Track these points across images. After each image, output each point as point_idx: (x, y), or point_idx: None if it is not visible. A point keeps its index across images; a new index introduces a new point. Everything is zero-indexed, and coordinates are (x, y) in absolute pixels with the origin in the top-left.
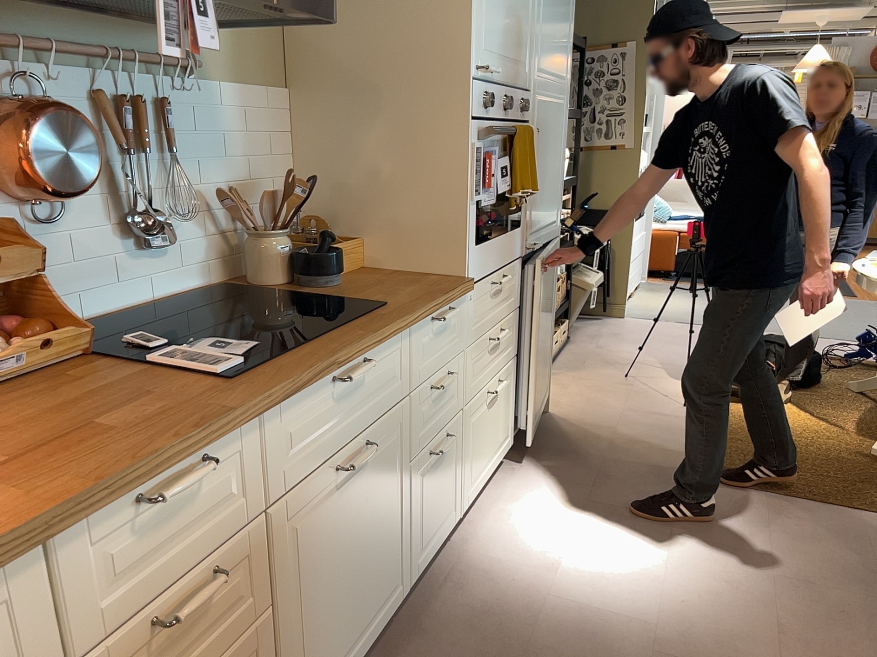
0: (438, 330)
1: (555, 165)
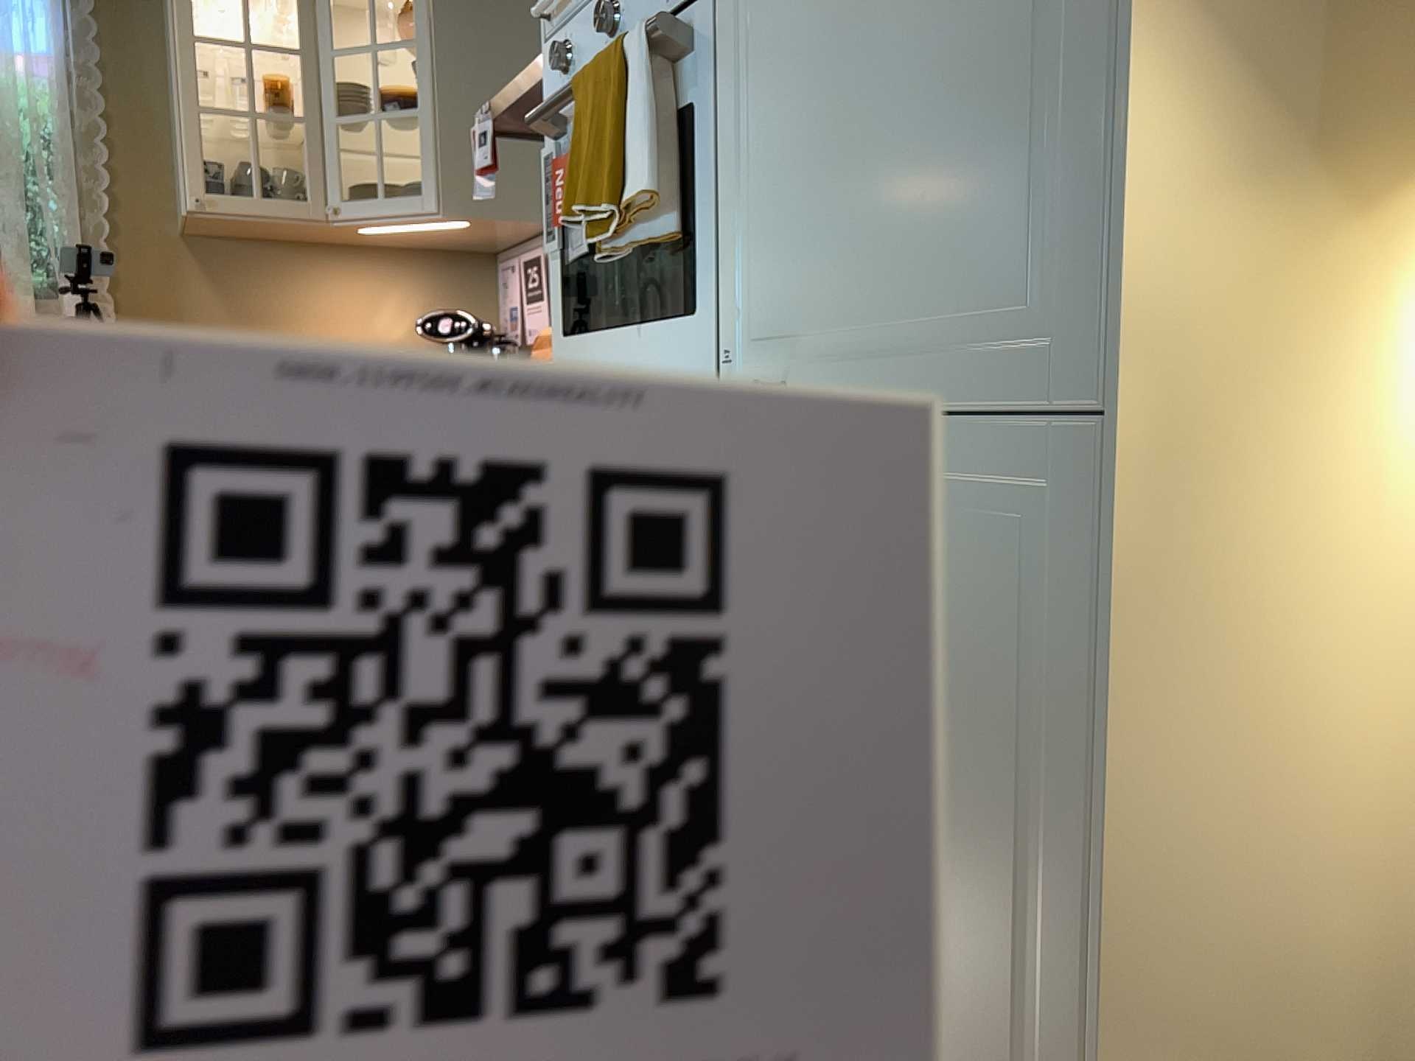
0: None
1: (975, 9)
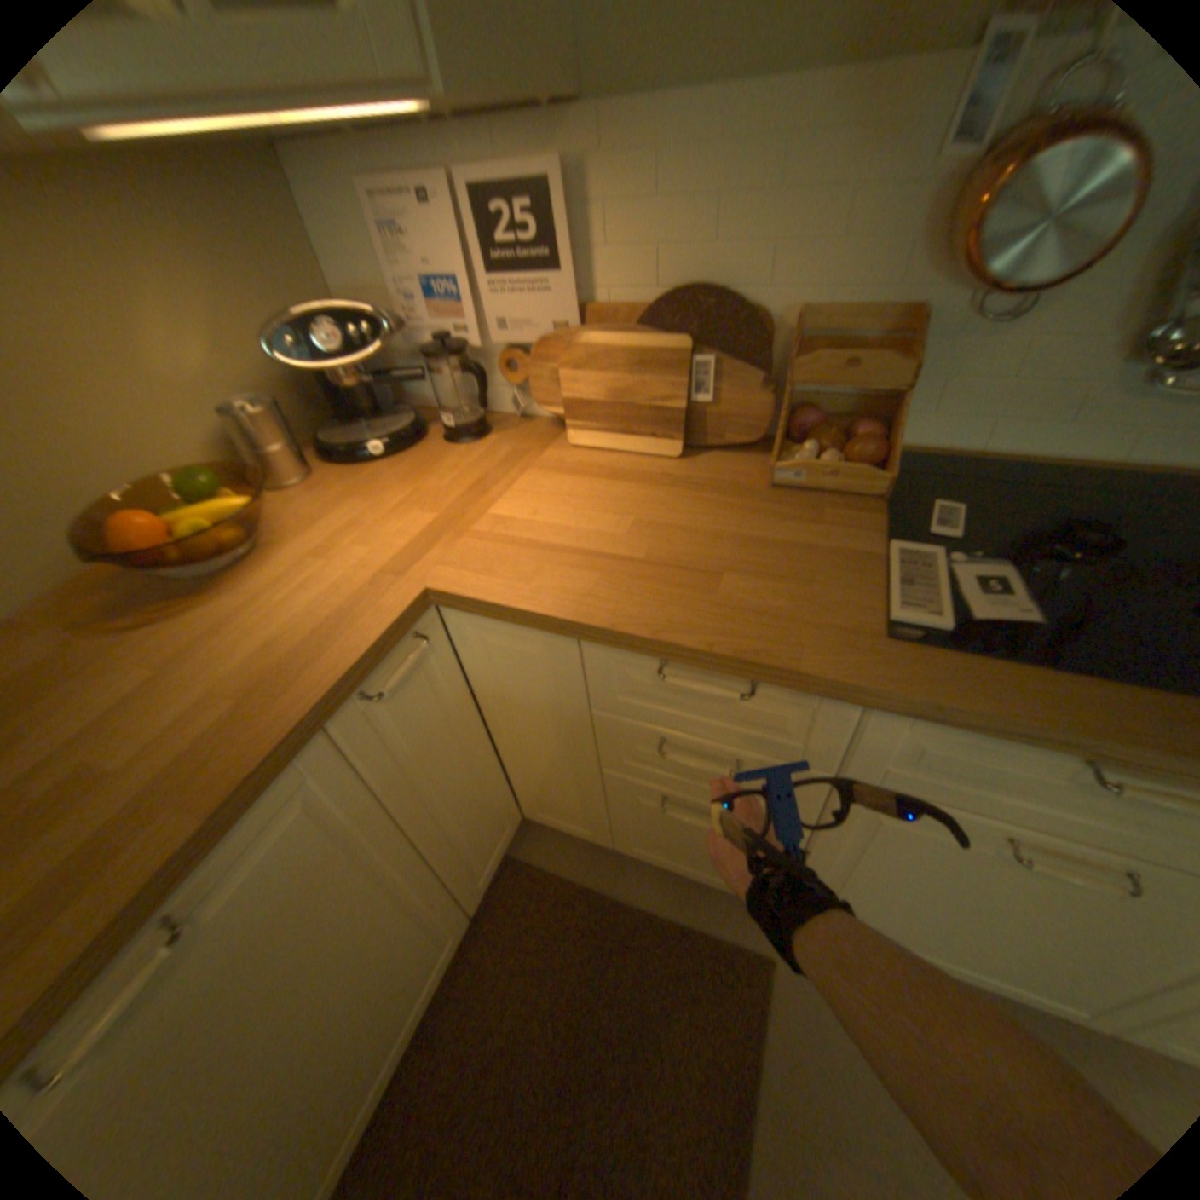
0: None
1: None
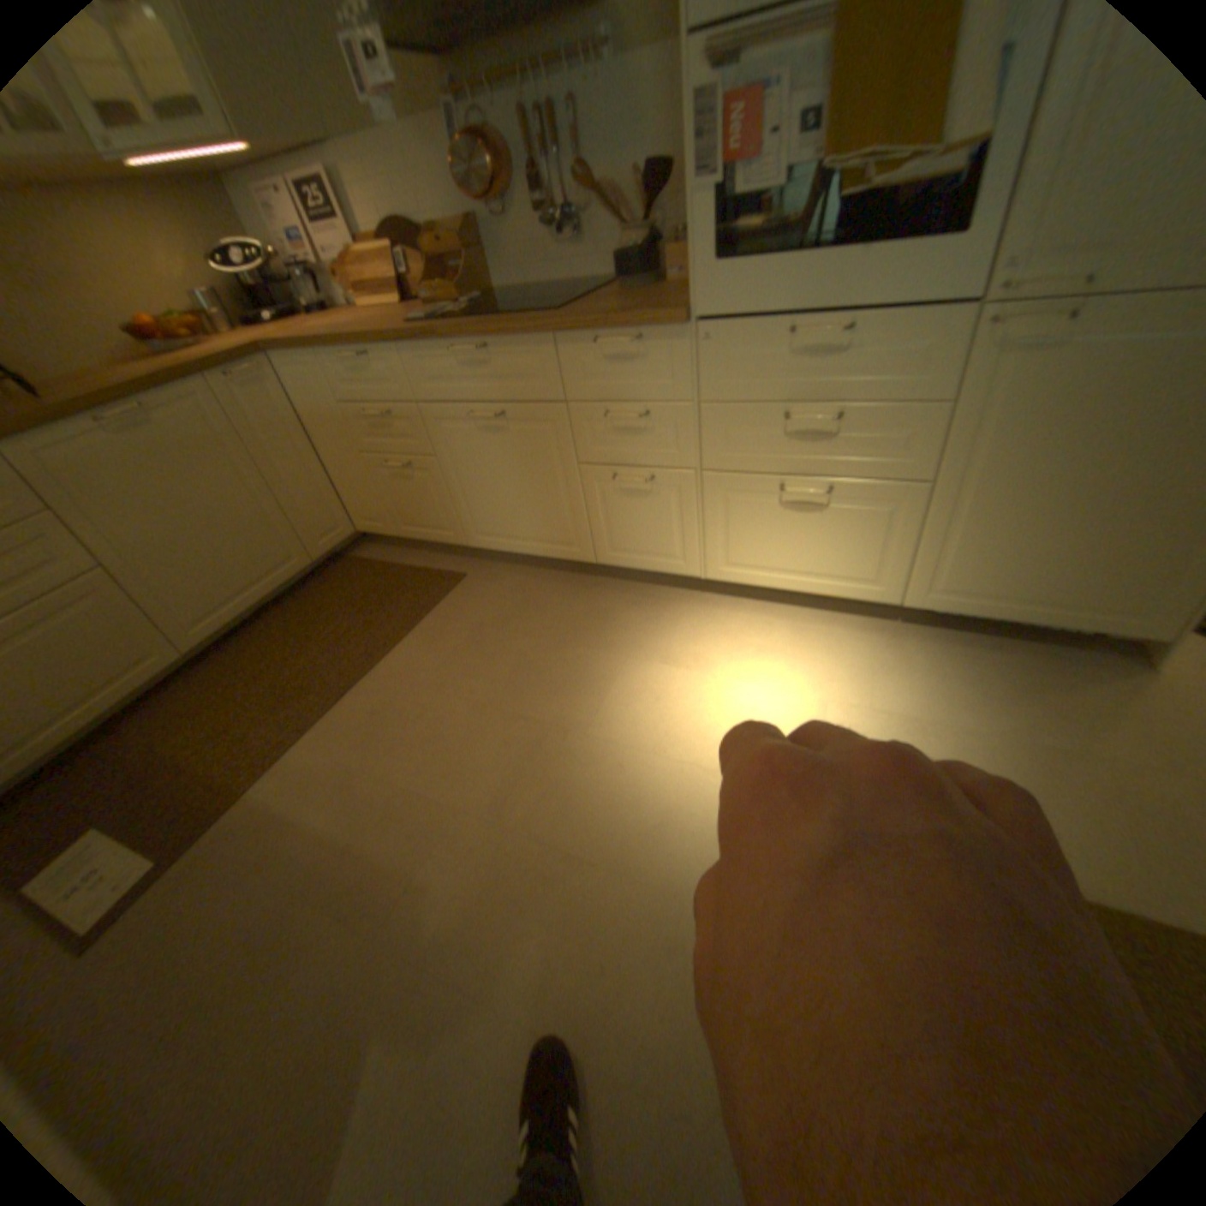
0: (610, 355)
1: None
